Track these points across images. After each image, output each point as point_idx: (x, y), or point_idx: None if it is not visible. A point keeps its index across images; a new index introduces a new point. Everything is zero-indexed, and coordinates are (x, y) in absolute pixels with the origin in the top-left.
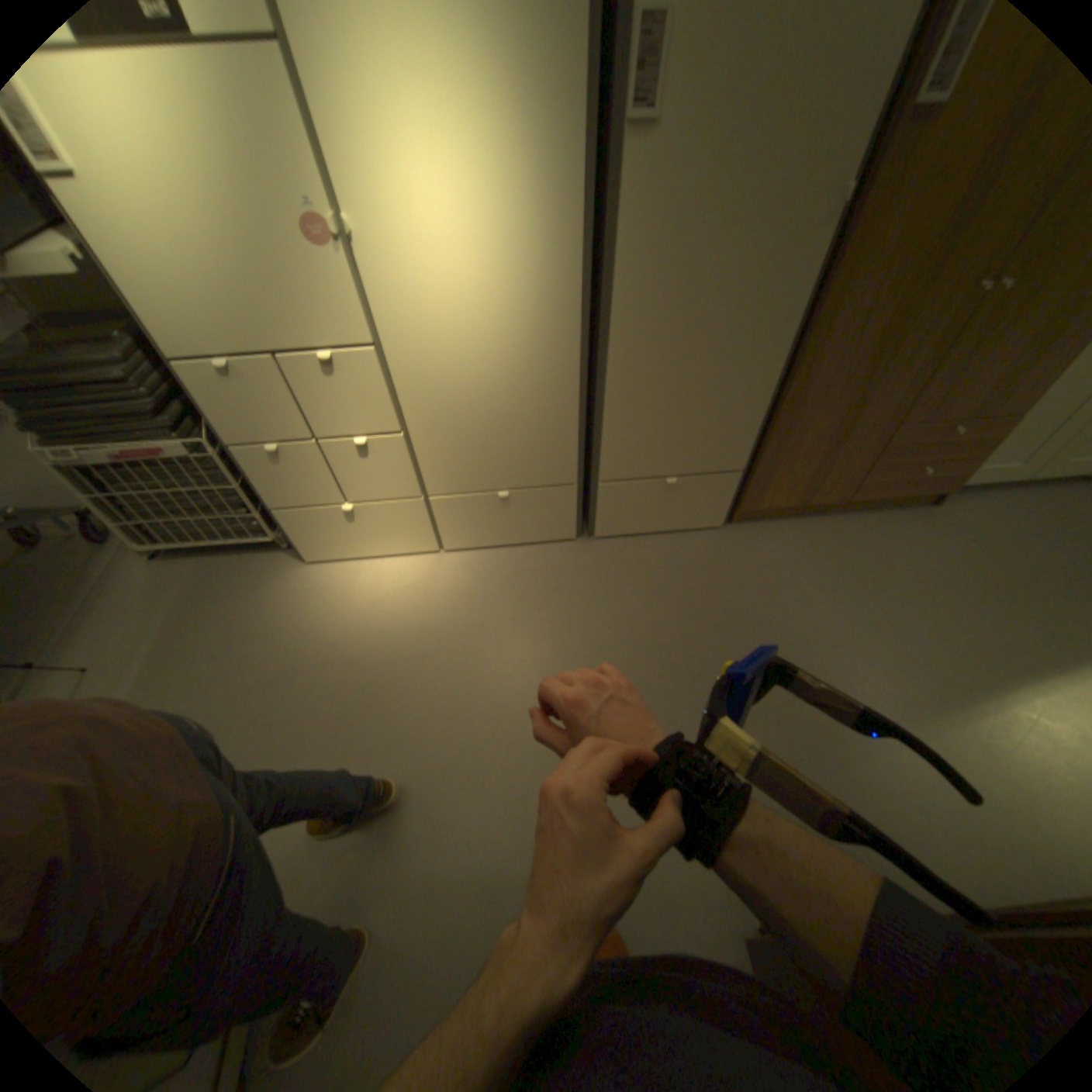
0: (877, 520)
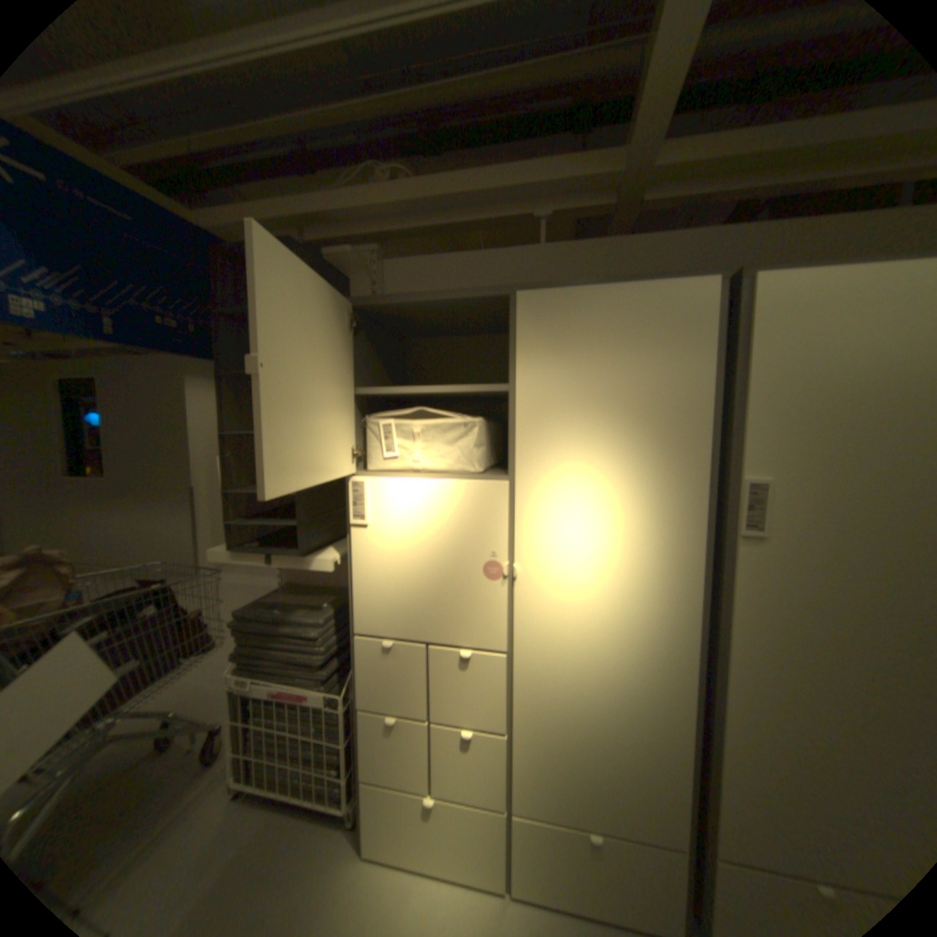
0: None
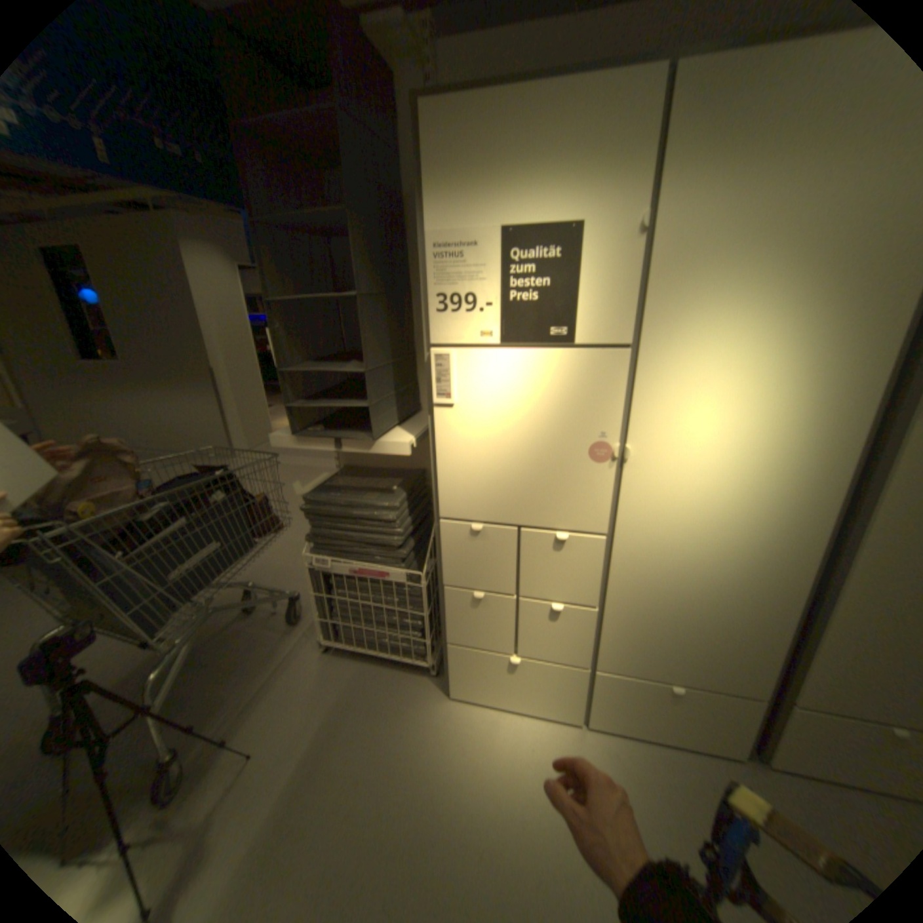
0: None
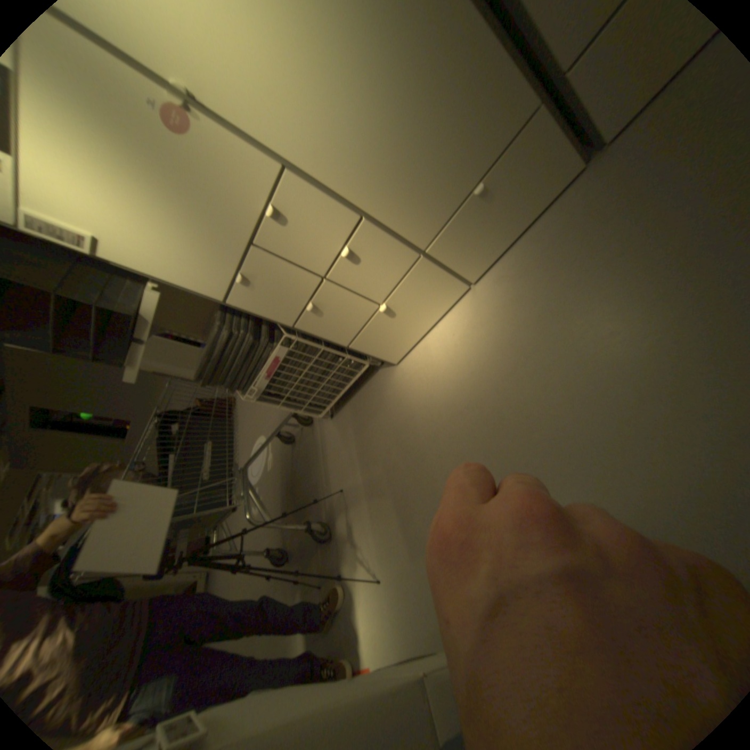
0: None
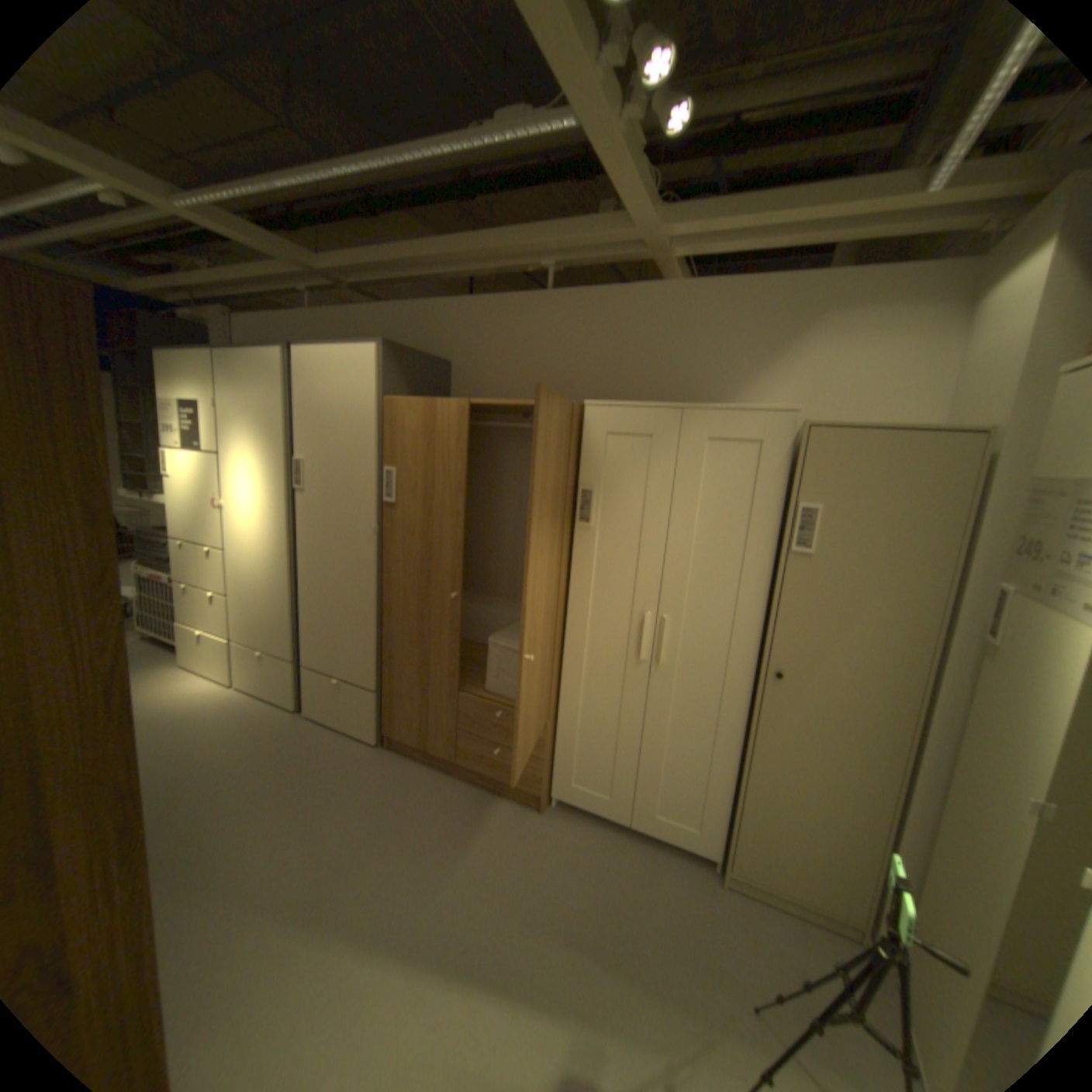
0: (478, 796)
